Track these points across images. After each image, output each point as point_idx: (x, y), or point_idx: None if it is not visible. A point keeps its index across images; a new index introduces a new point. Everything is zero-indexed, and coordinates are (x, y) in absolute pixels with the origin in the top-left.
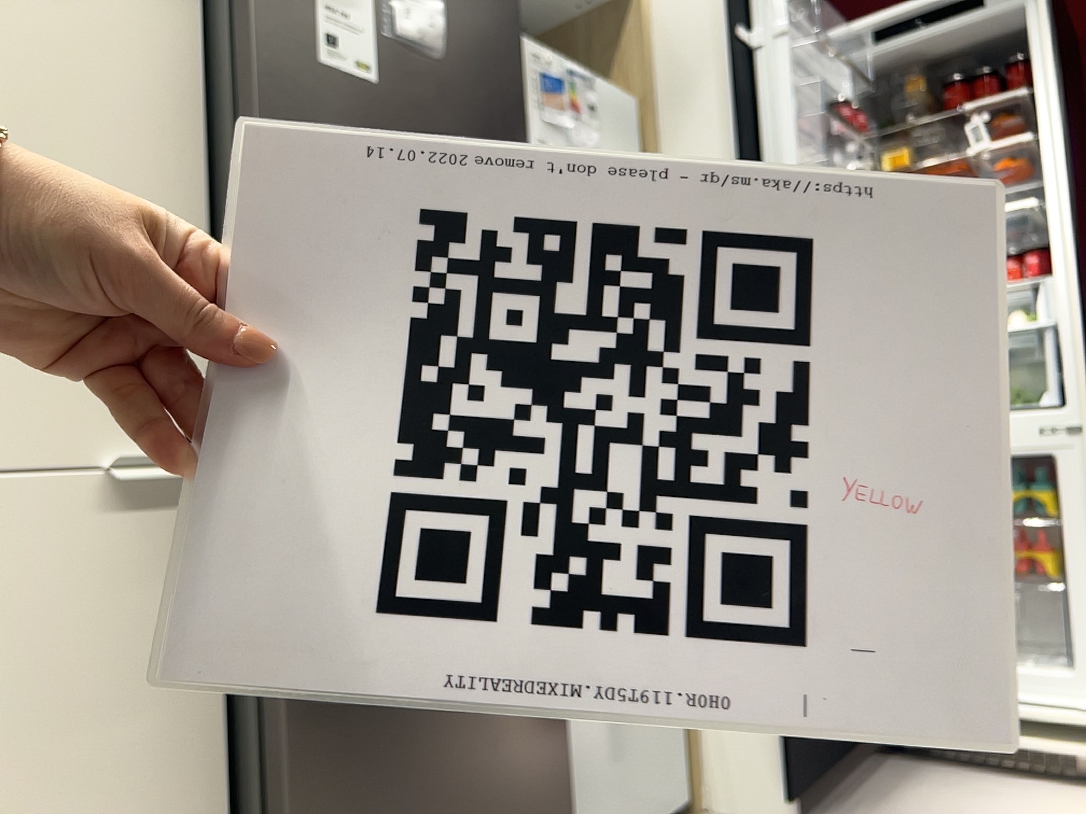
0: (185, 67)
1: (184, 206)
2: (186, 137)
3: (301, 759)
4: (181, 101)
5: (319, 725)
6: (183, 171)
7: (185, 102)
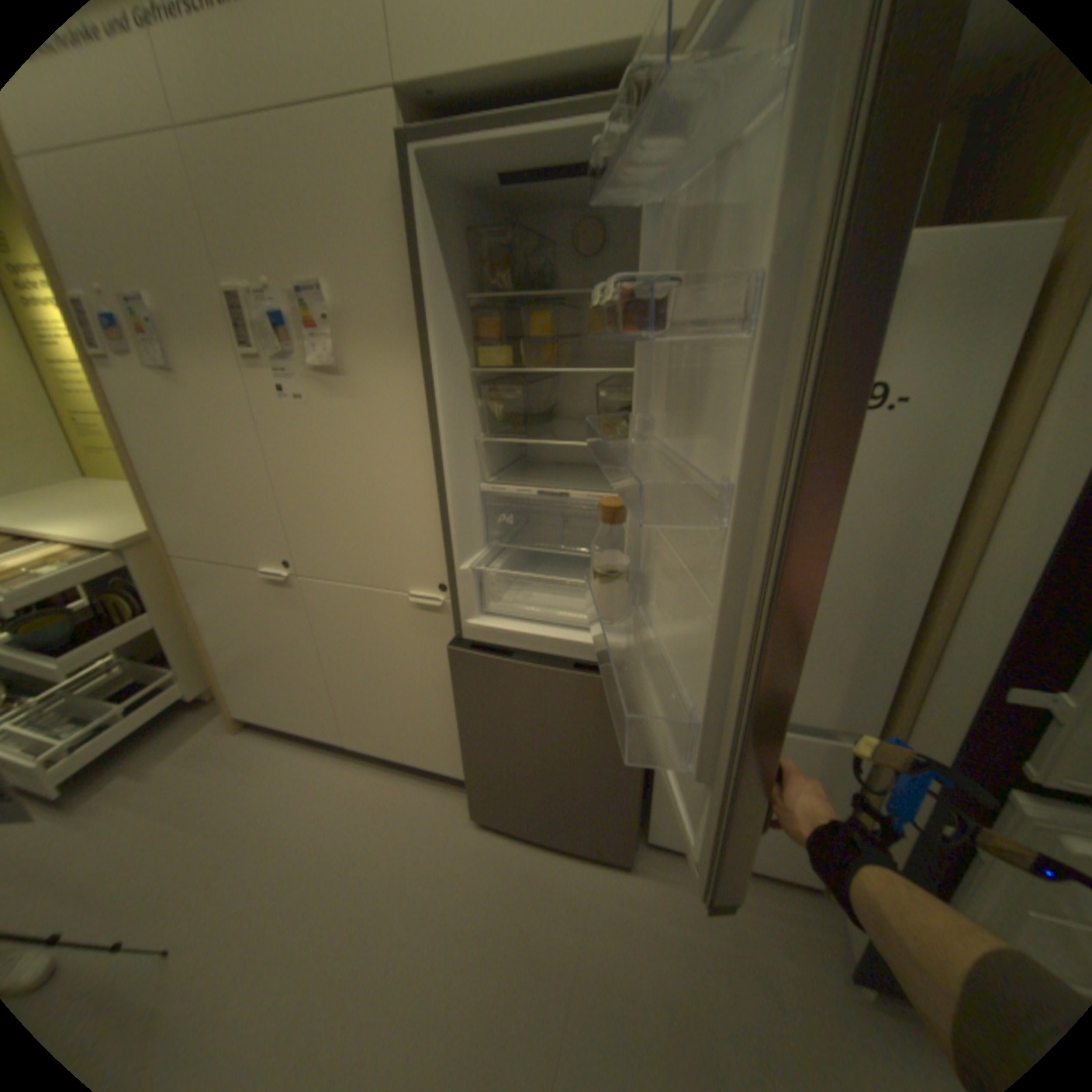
0: (423, 411)
1: (430, 485)
2: (428, 450)
3: (464, 724)
4: (423, 431)
5: (471, 718)
6: (428, 468)
7: (425, 431)
